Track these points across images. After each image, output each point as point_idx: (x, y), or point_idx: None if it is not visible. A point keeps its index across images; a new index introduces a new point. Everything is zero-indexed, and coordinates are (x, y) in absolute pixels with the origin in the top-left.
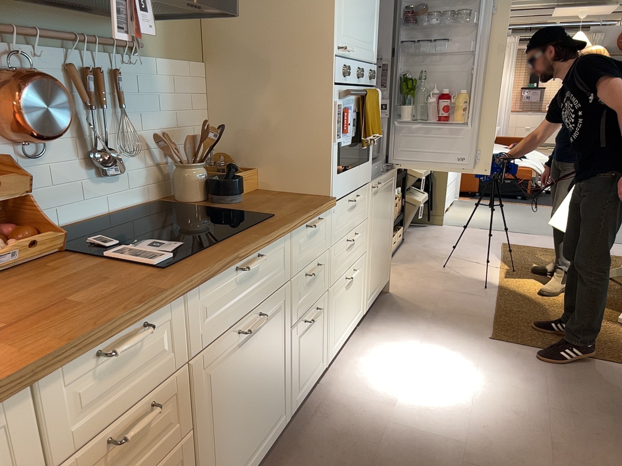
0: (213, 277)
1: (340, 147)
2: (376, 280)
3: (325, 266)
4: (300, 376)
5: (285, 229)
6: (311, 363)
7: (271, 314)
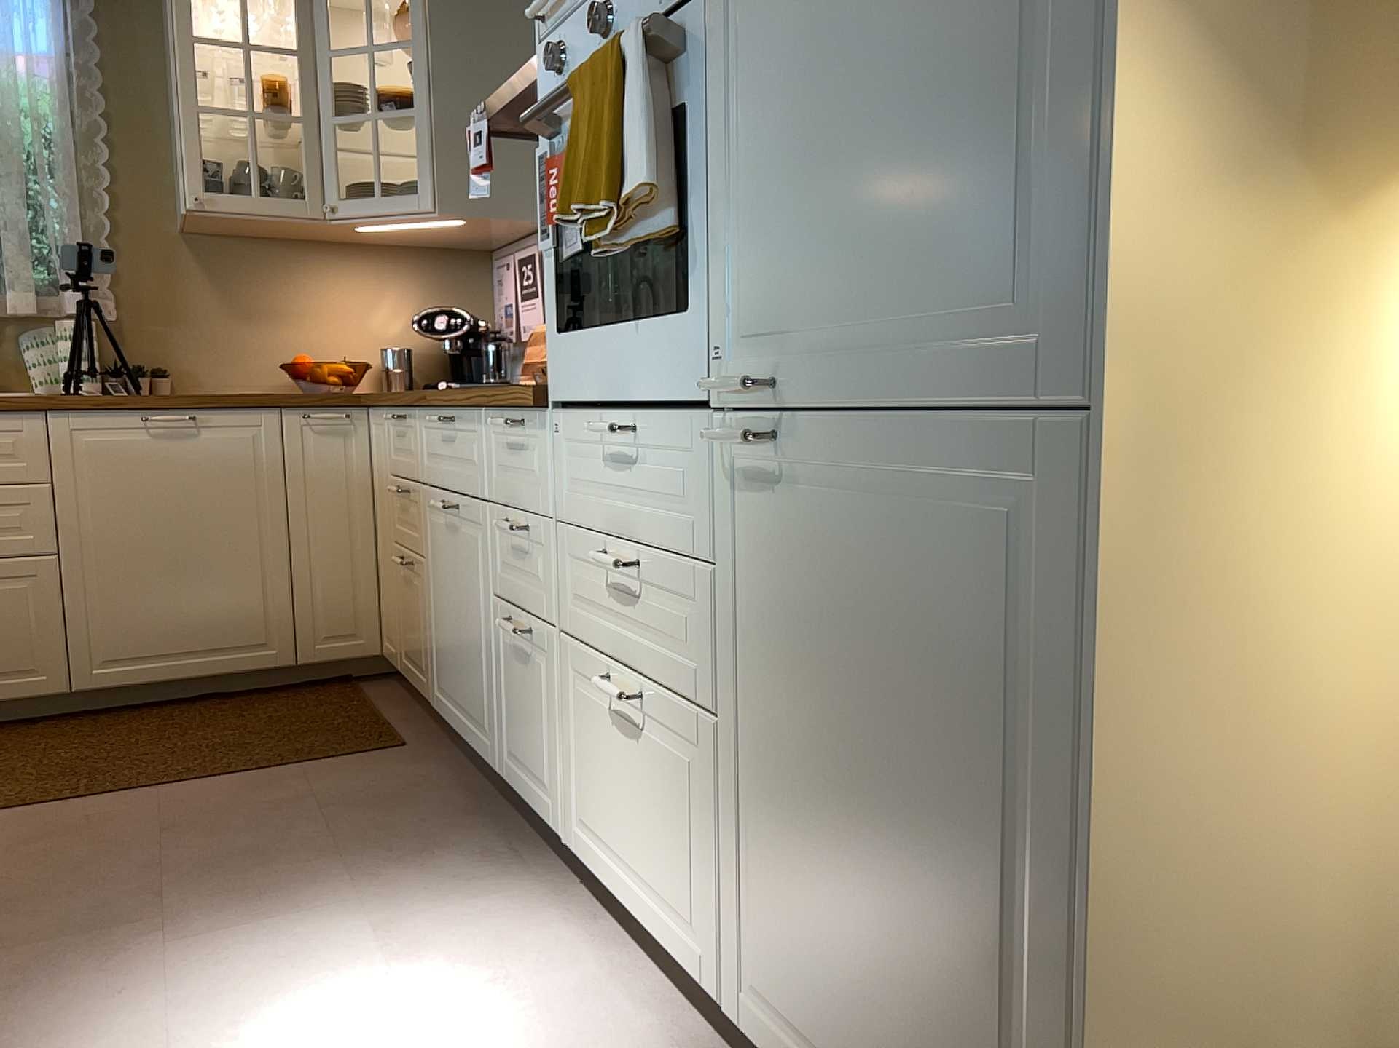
0: (418, 406)
1: (568, 260)
2: (838, 1035)
3: (547, 560)
4: (511, 735)
5: (459, 396)
6: (528, 750)
7: (469, 529)
